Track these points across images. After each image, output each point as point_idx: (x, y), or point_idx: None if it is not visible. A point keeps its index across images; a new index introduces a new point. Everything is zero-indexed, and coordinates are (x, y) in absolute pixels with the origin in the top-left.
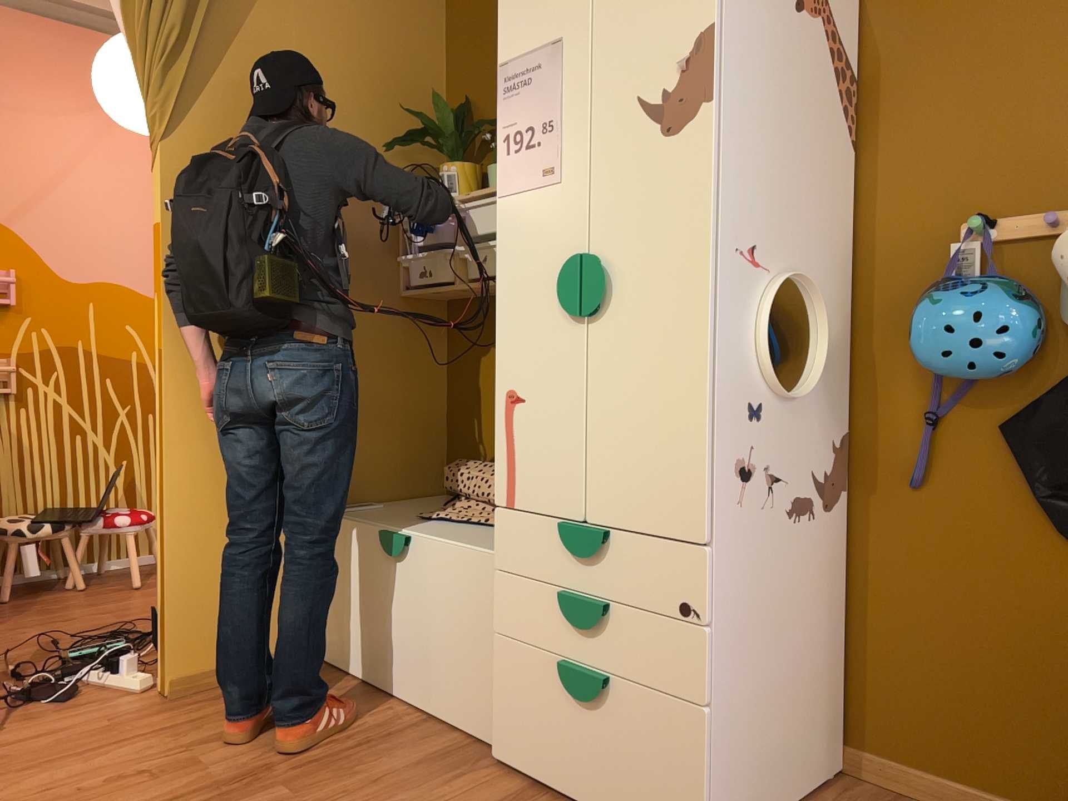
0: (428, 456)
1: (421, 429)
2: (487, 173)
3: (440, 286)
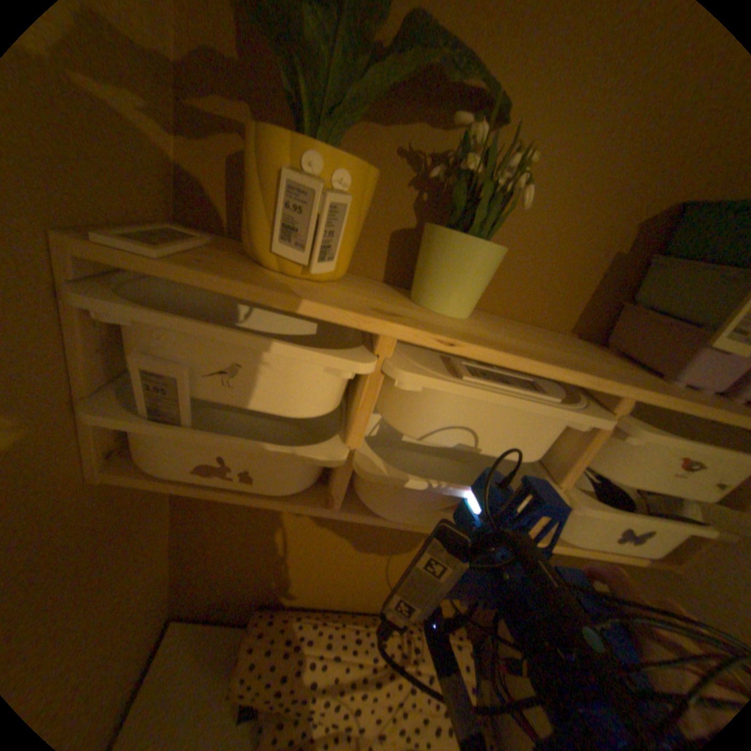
0: (156, 611)
1: (148, 602)
2: (460, 250)
3: (283, 500)
